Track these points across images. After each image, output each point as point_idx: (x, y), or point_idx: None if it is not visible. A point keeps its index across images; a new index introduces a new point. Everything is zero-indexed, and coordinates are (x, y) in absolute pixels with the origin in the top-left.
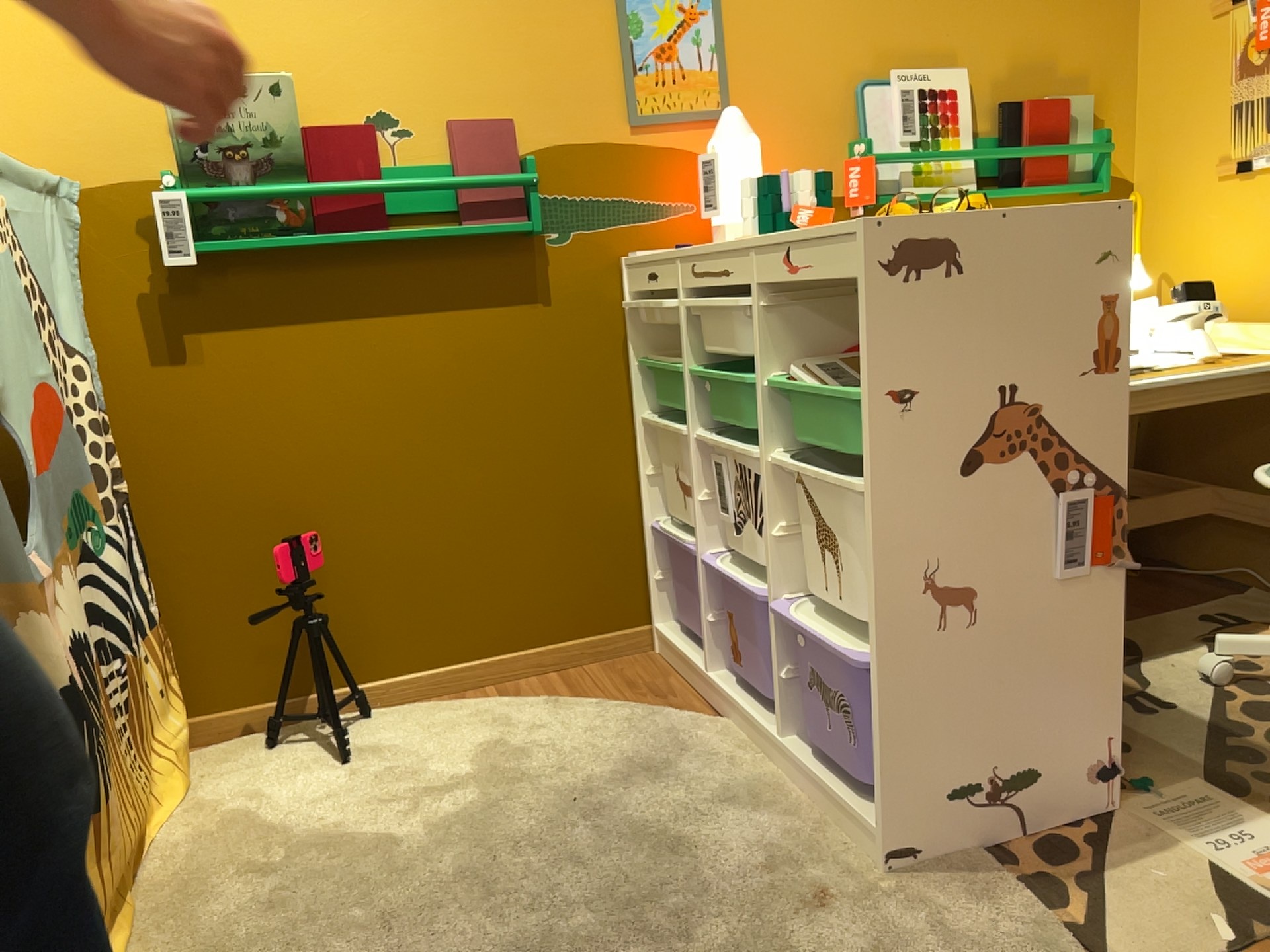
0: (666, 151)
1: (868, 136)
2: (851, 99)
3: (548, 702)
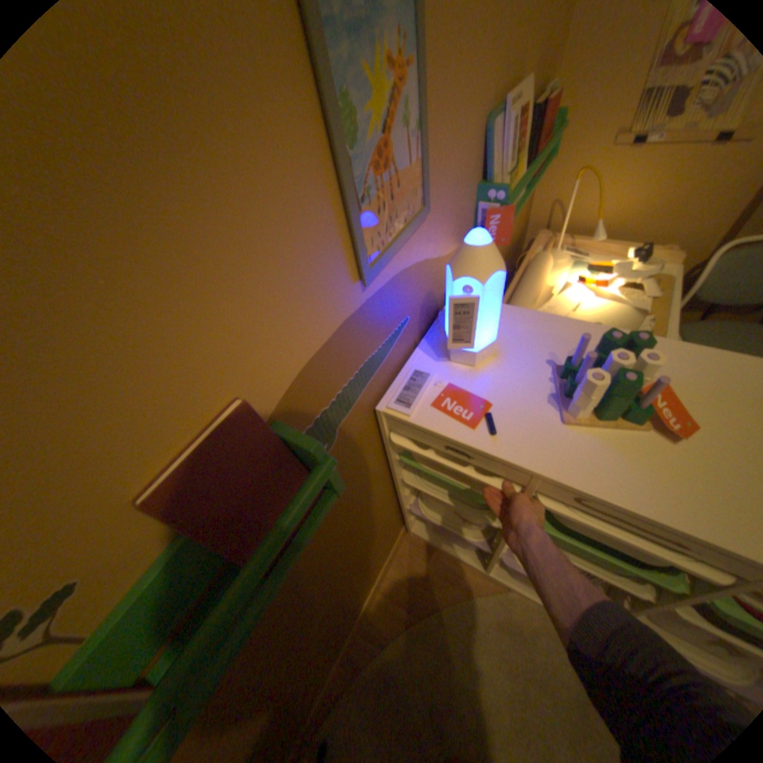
0: (390, 285)
1: (494, 173)
2: (483, 136)
3: (412, 640)
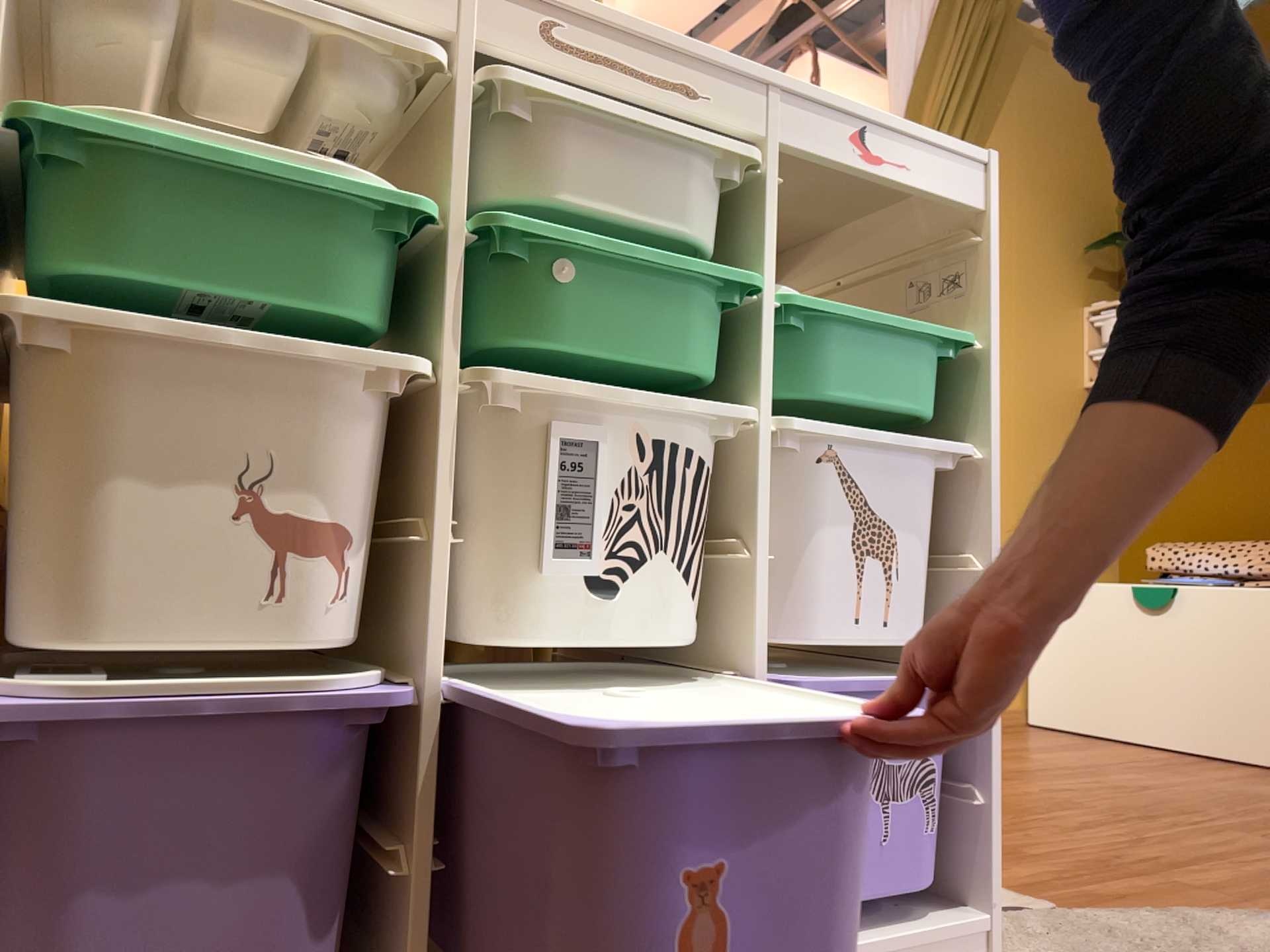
0: None
1: None
2: None
3: None
